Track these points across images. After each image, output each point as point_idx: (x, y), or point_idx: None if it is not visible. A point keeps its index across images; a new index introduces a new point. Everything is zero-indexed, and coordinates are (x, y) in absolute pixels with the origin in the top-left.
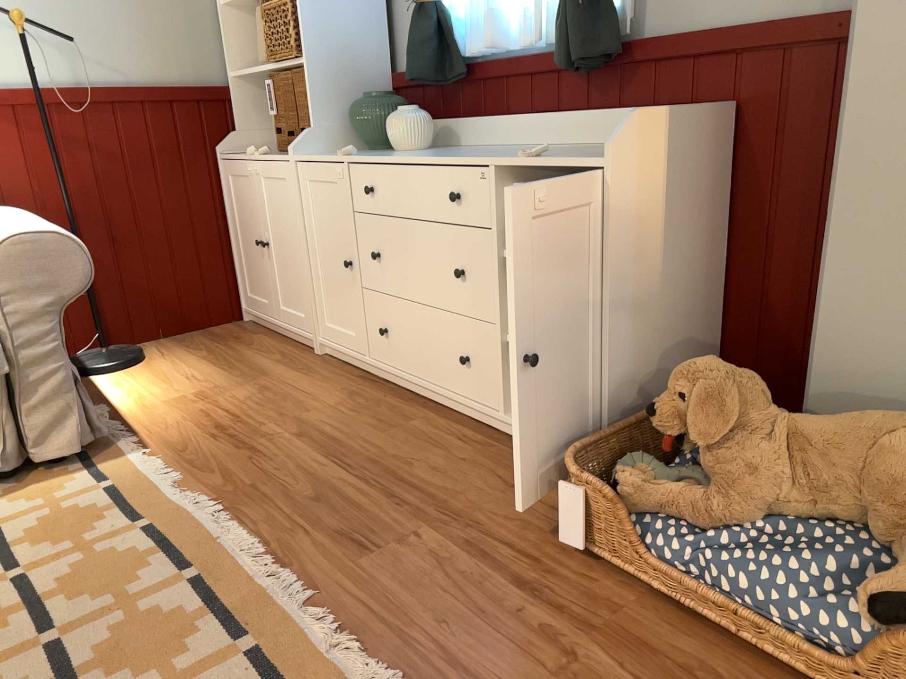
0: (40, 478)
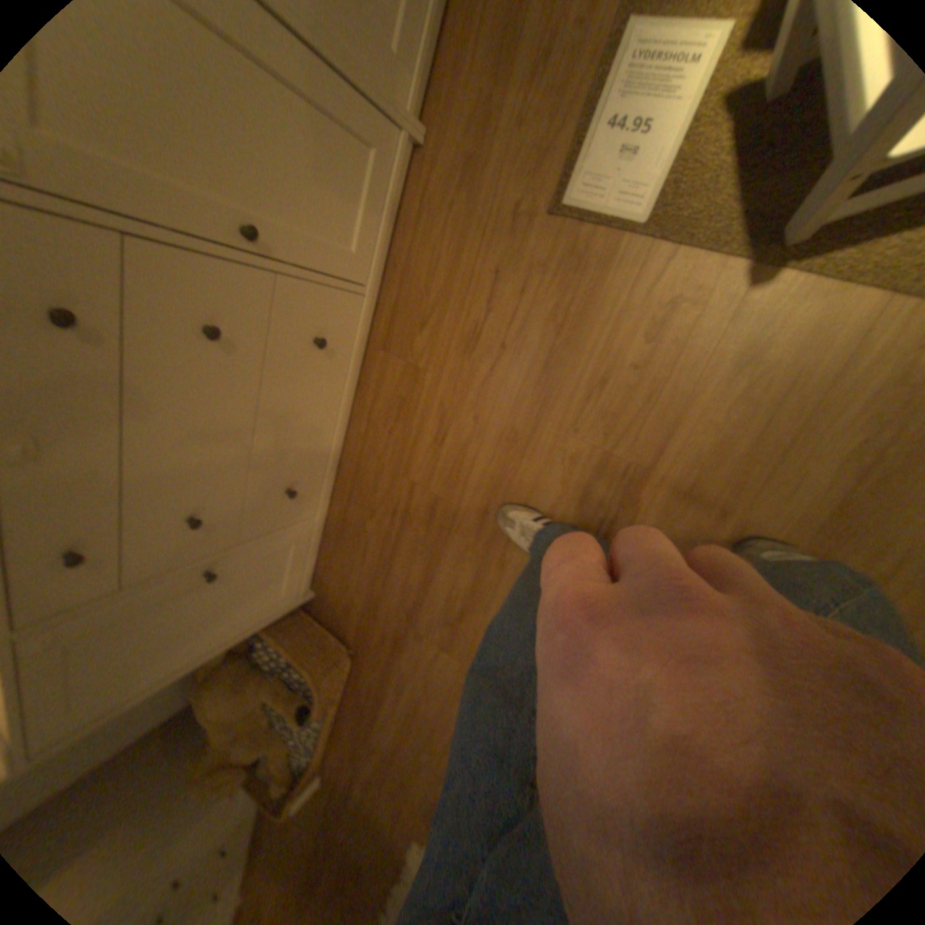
0: None
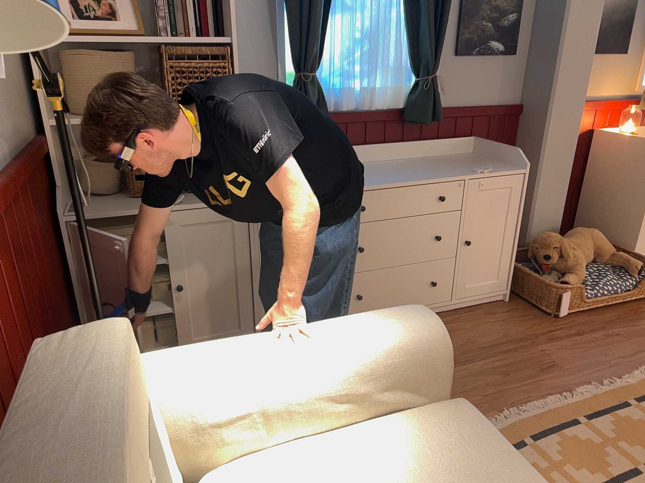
0: None
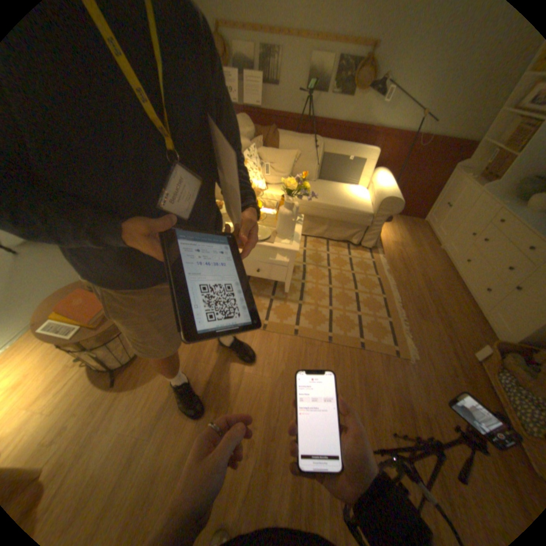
0: (360, 250)
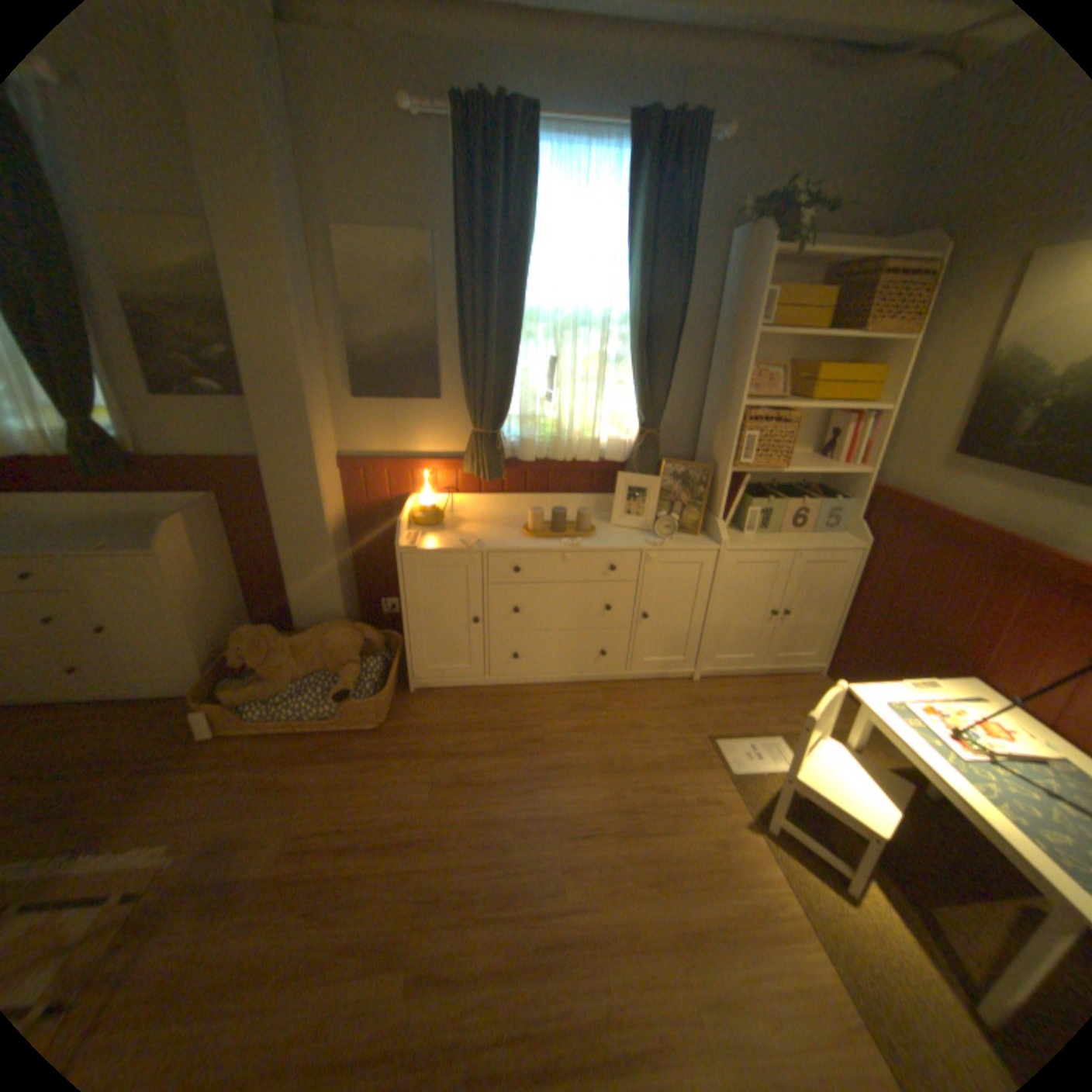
0: None
